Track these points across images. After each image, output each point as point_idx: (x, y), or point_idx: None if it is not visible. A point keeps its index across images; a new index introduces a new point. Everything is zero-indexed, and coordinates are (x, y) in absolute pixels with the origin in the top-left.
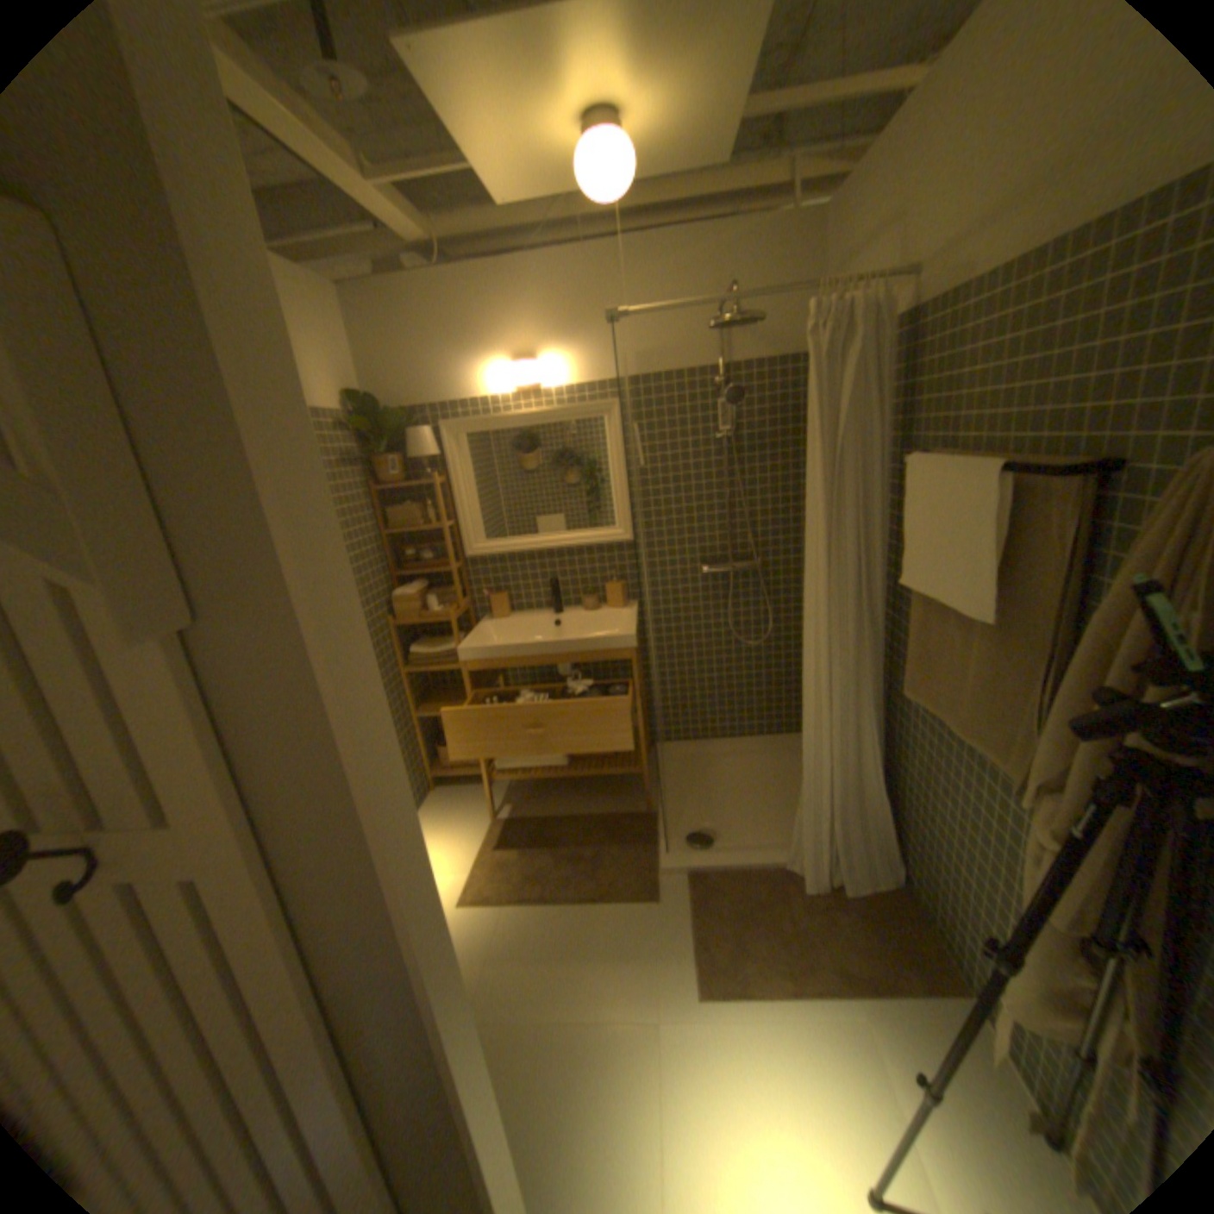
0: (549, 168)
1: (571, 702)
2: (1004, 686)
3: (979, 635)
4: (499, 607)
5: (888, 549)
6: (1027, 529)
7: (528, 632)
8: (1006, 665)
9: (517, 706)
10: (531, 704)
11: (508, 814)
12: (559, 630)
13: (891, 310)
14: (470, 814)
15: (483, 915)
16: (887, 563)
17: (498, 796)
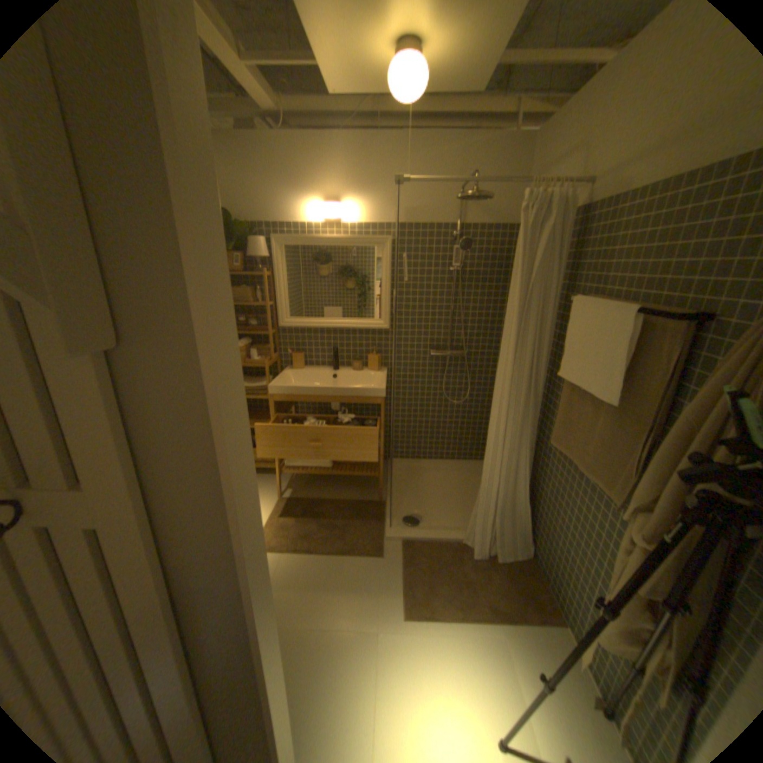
0: (370, 73)
1: (339, 427)
2: (617, 444)
3: (603, 412)
4: (298, 362)
5: (550, 353)
6: (647, 350)
7: (315, 380)
8: (621, 432)
9: (304, 426)
10: (313, 426)
11: (291, 494)
12: (335, 380)
13: (573, 204)
14: (265, 492)
15: (270, 557)
16: (548, 362)
17: (285, 482)
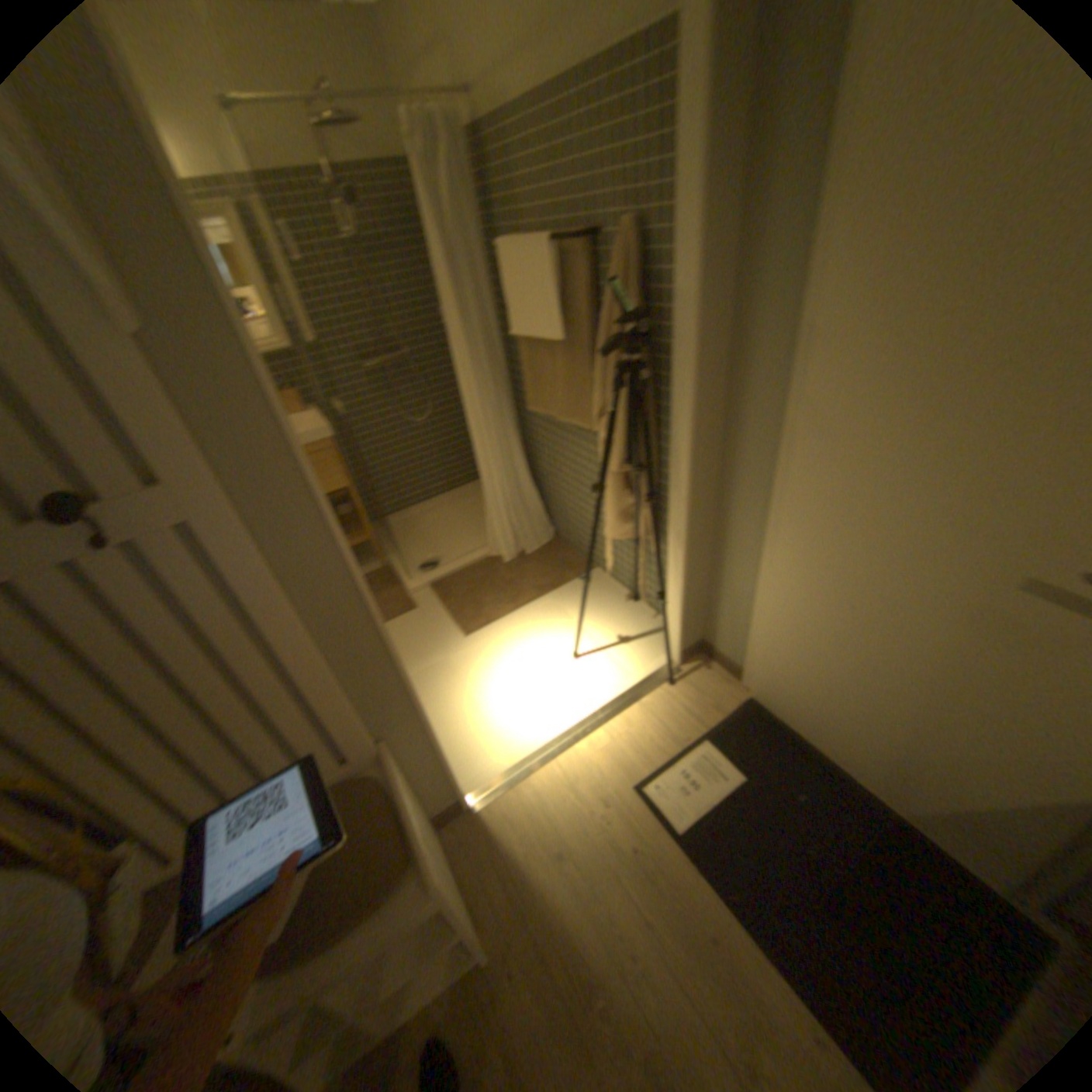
0: None
1: None
2: (571, 379)
3: (555, 358)
4: None
5: (493, 320)
6: (563, 279)
7: None
8: (570, 366)
9: None
10: None
11: None
12: None
13: (453, 126)
14: None
15: None
16: (495, 331)
17: None
